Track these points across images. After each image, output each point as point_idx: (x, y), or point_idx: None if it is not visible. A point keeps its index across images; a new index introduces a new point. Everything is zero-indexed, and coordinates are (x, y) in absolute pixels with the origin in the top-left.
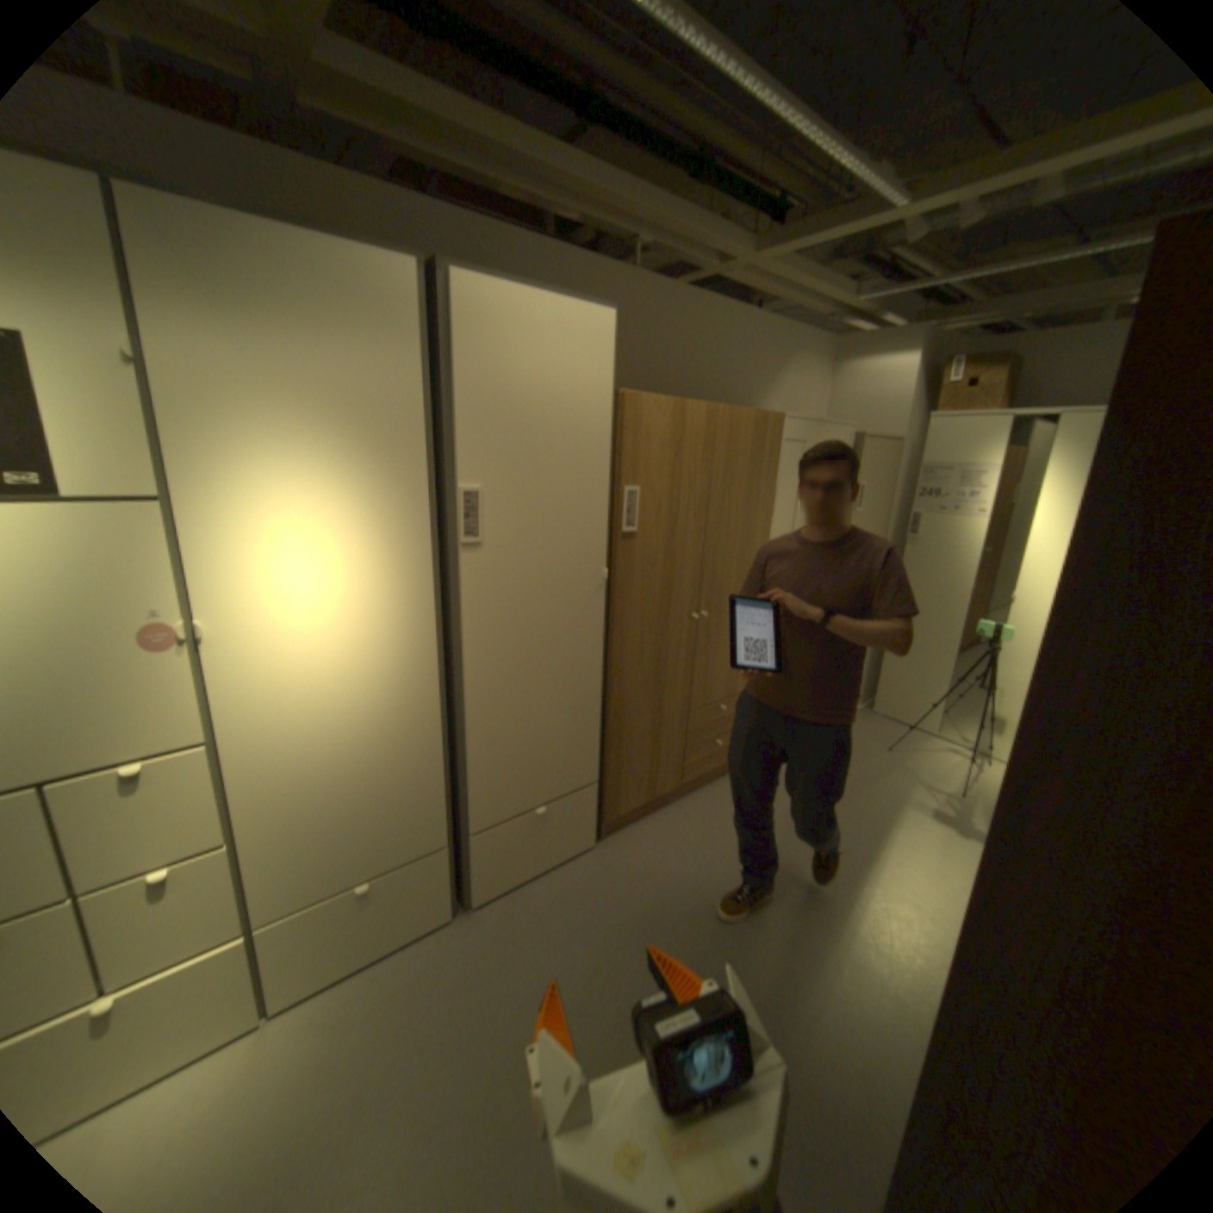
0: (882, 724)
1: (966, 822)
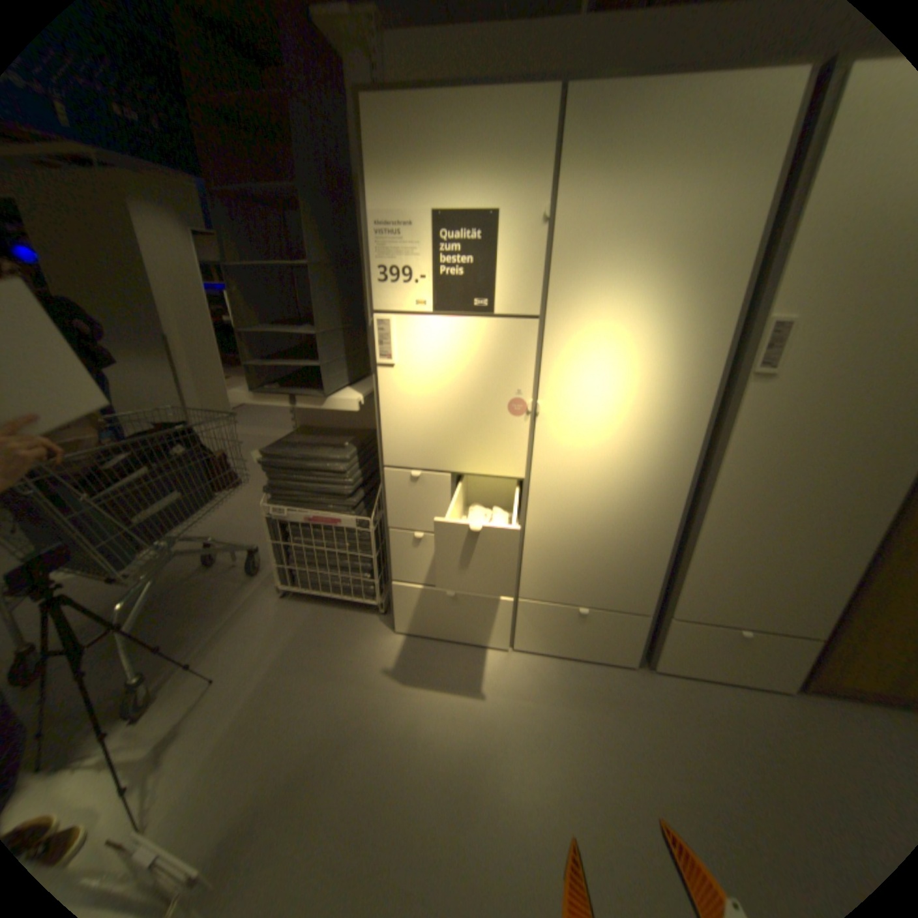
0: None
1: None
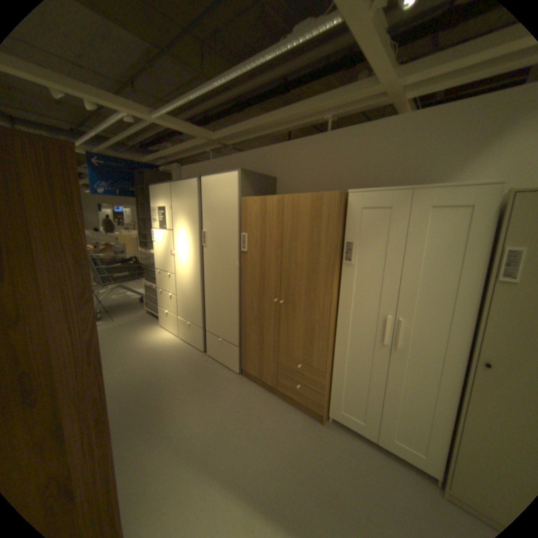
0: None
1: None
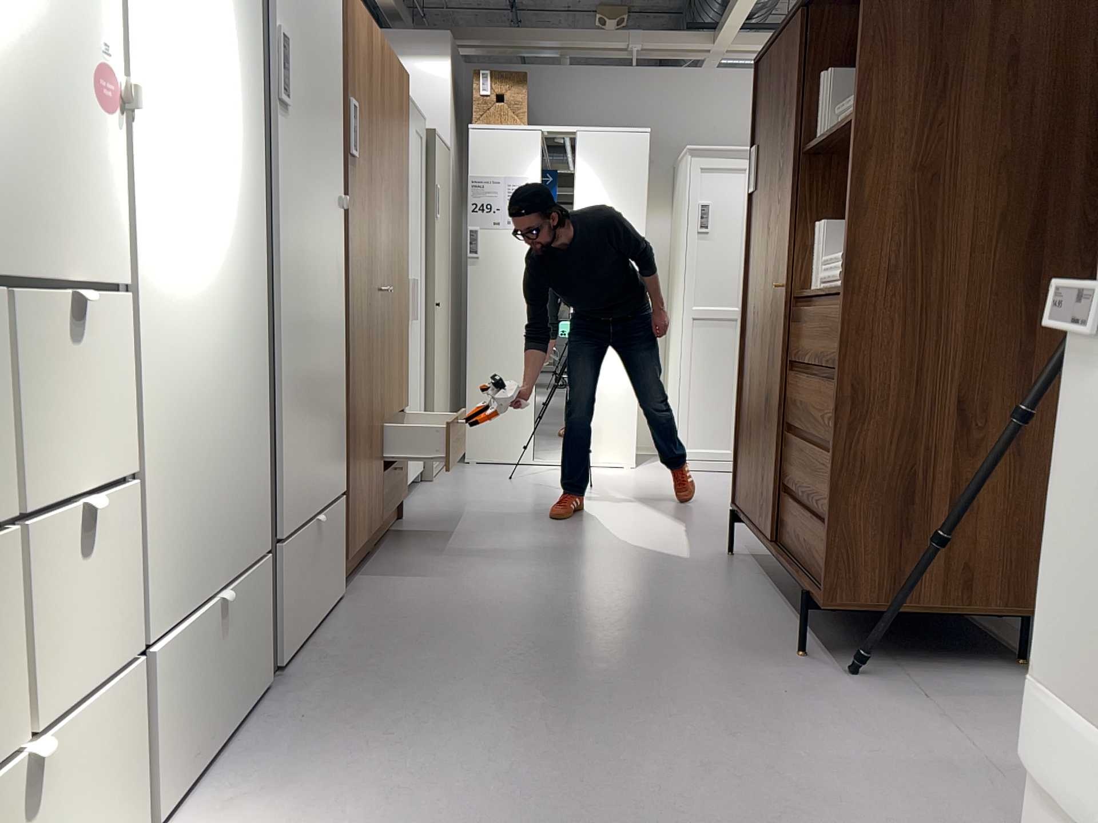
0: (482, 467)
1: (609, 497)
